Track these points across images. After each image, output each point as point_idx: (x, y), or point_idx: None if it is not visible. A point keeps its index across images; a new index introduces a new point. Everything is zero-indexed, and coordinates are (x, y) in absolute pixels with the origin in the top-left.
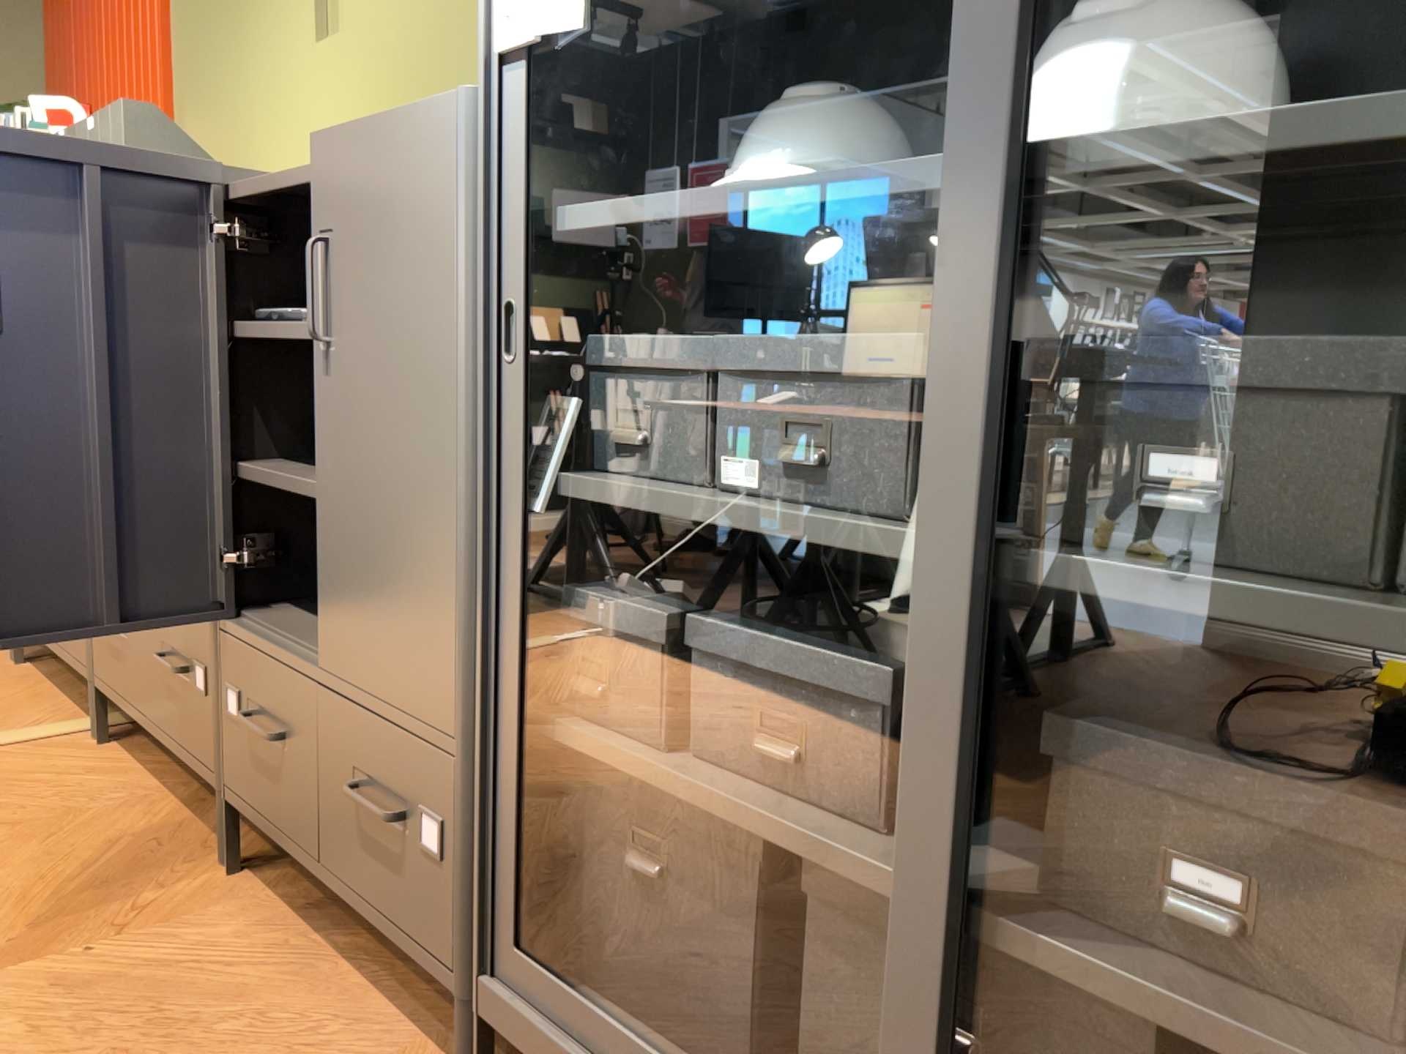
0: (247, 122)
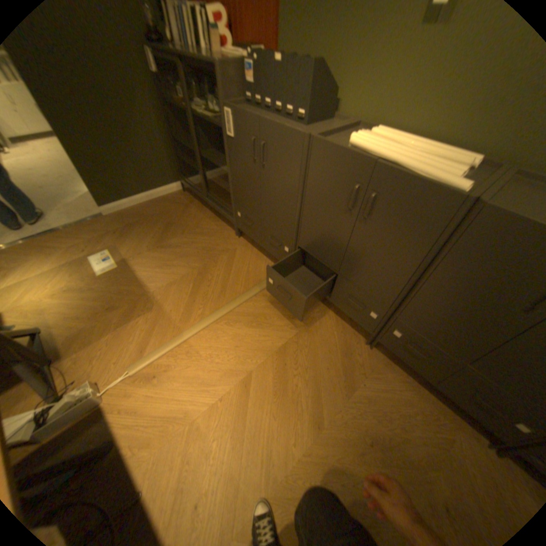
0: (340, 49)
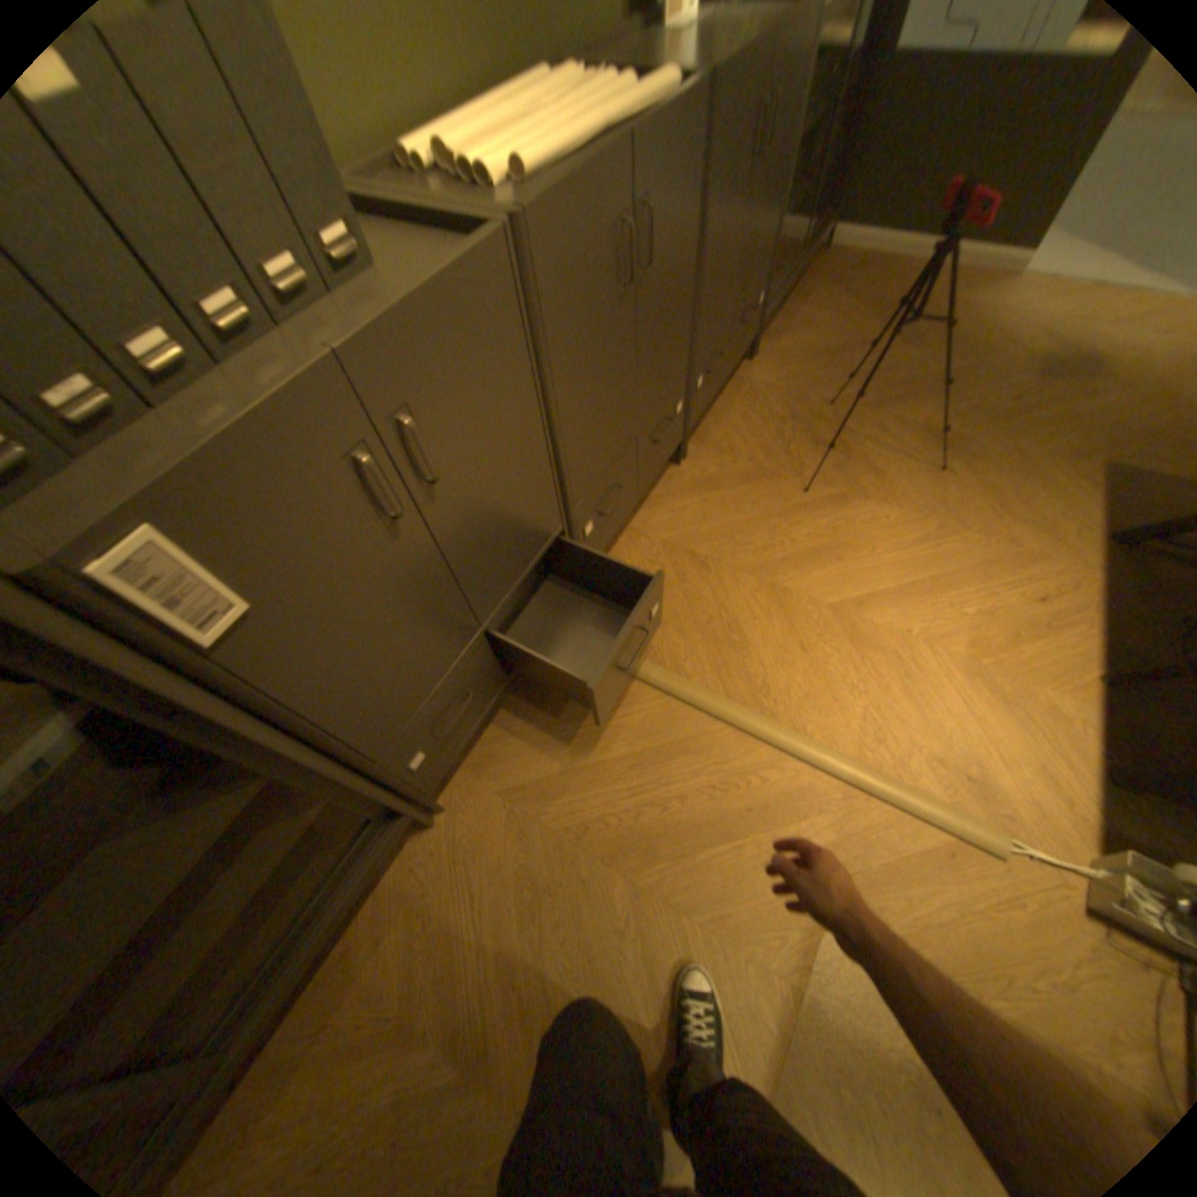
0: None
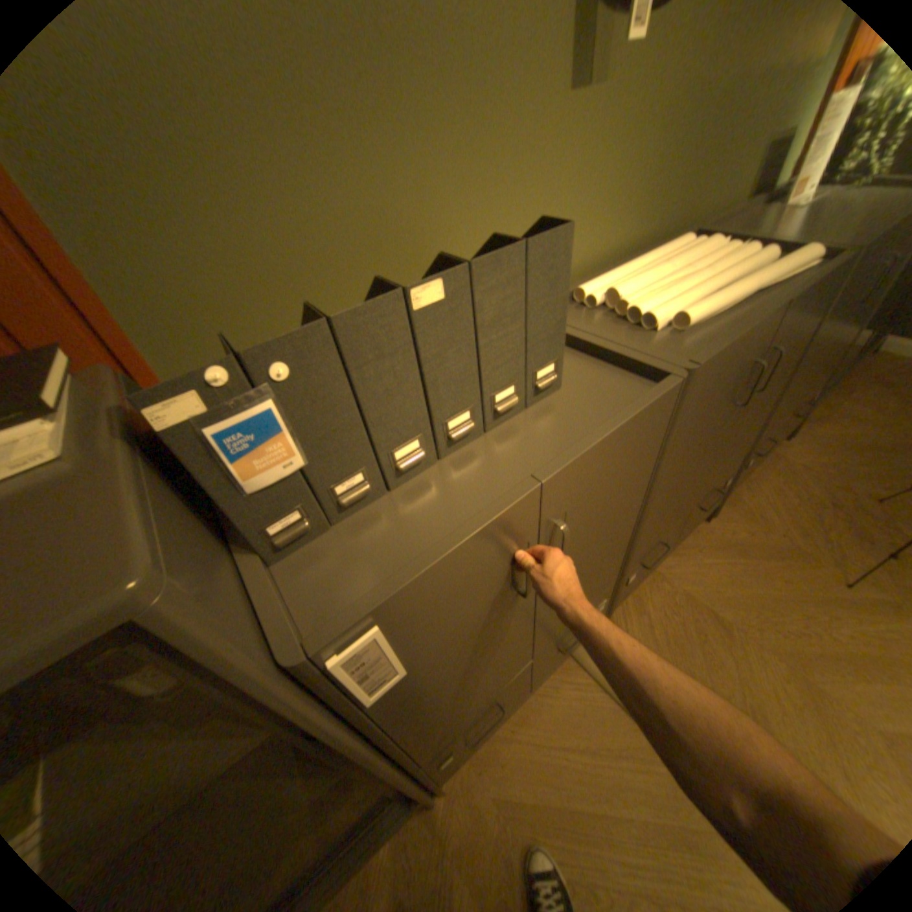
0: (415, 198)
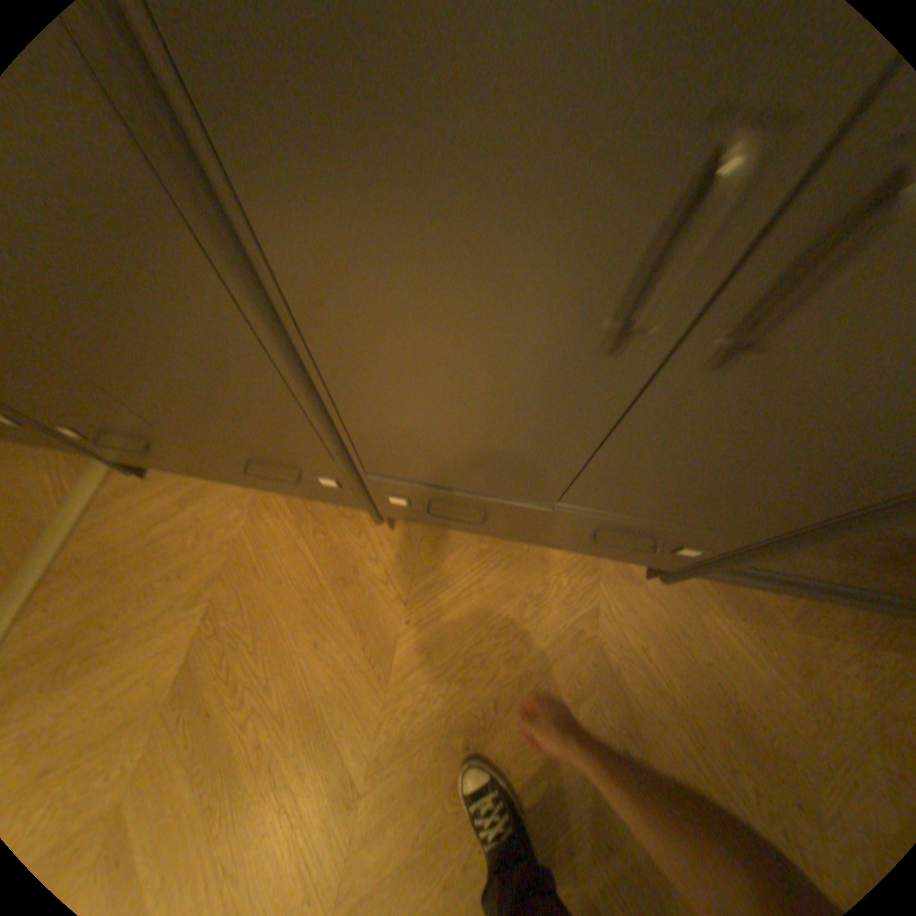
0: None
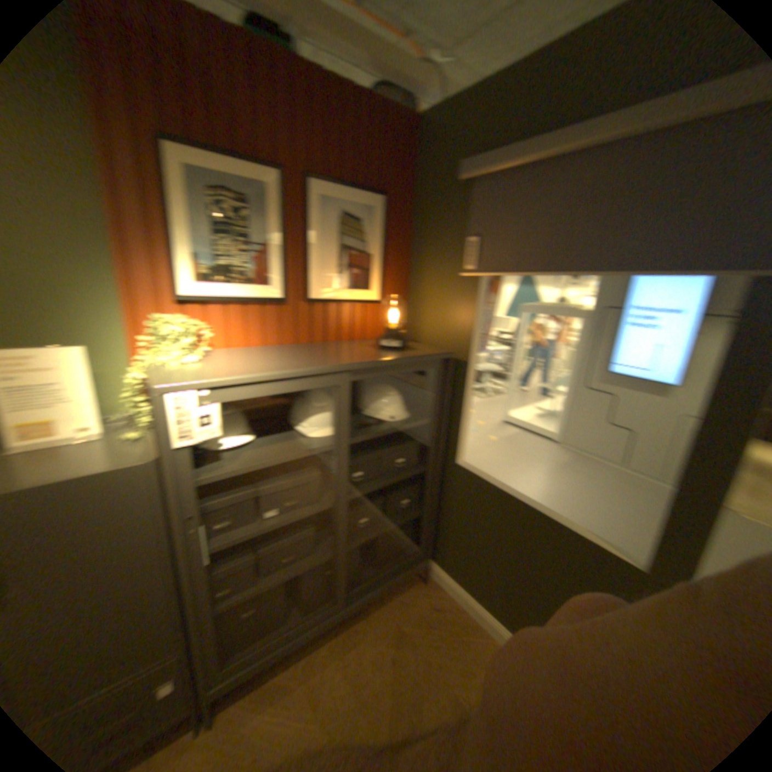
0: None
